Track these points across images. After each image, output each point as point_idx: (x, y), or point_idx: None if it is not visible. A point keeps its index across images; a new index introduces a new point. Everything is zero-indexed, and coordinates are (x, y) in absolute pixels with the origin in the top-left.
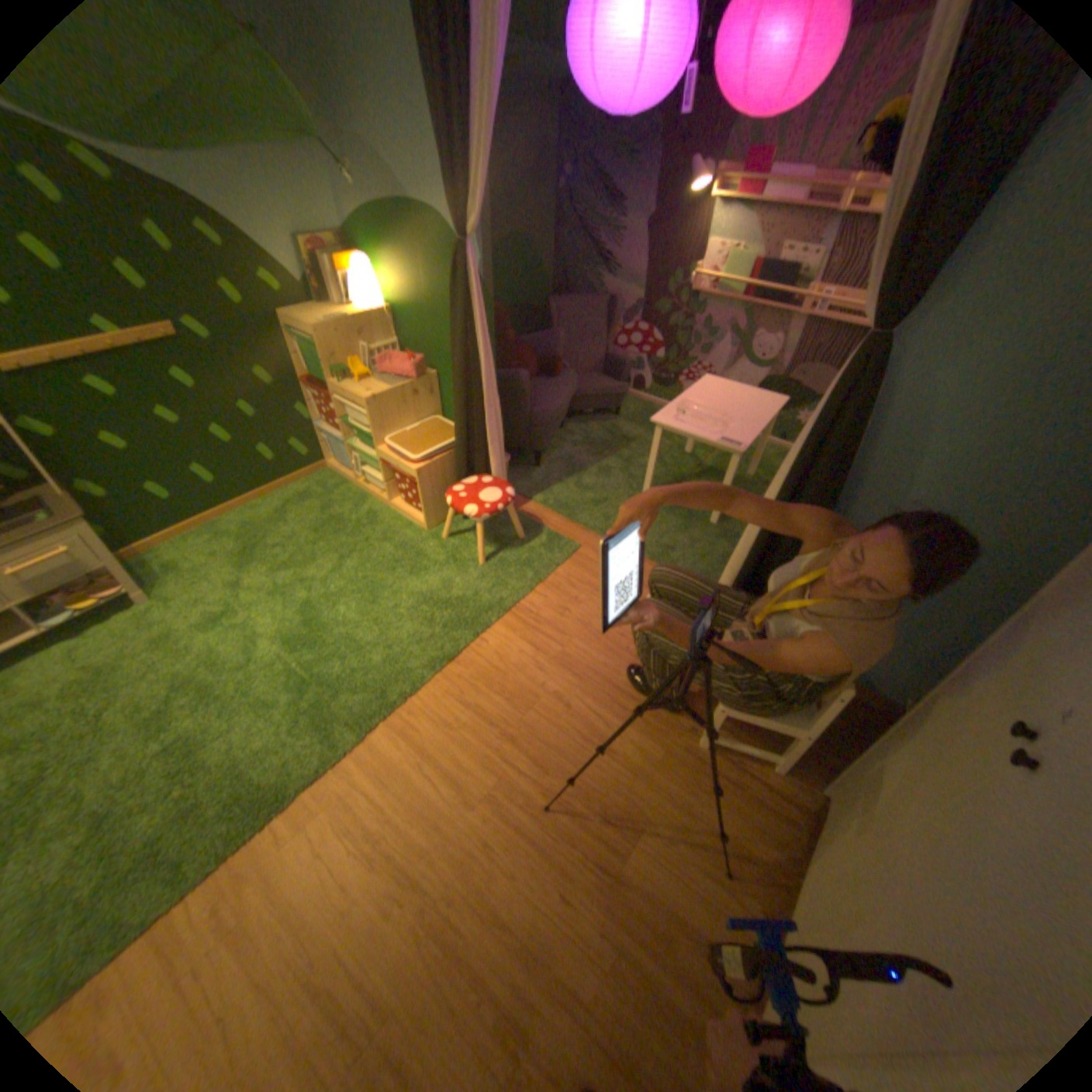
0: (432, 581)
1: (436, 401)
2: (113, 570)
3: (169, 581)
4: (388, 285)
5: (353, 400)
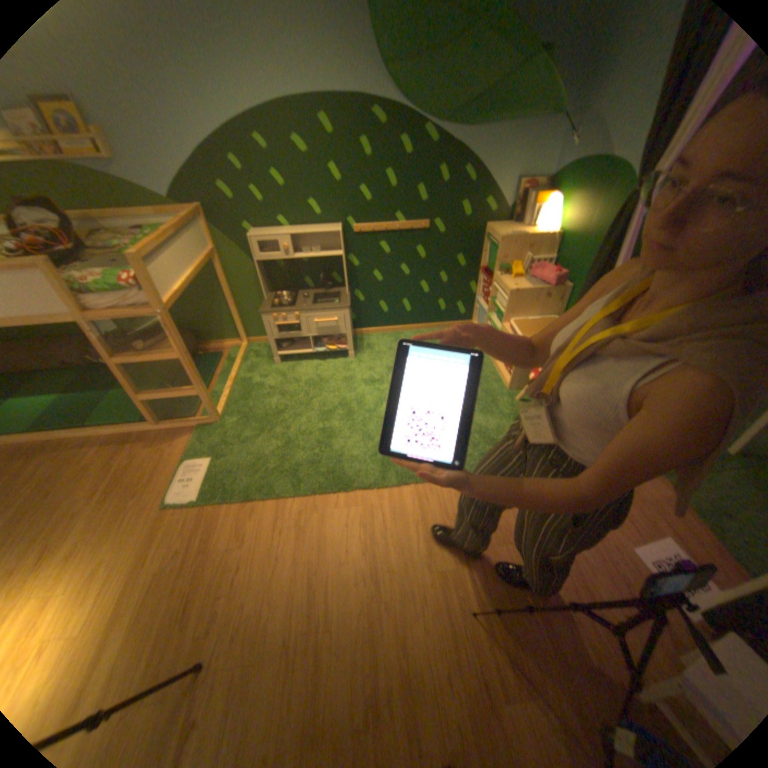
0: (492, 423)
1: (562, 306)
2: (348, 337)
3: (366, 353)
4: (568, 217)
5: (503, 288)
